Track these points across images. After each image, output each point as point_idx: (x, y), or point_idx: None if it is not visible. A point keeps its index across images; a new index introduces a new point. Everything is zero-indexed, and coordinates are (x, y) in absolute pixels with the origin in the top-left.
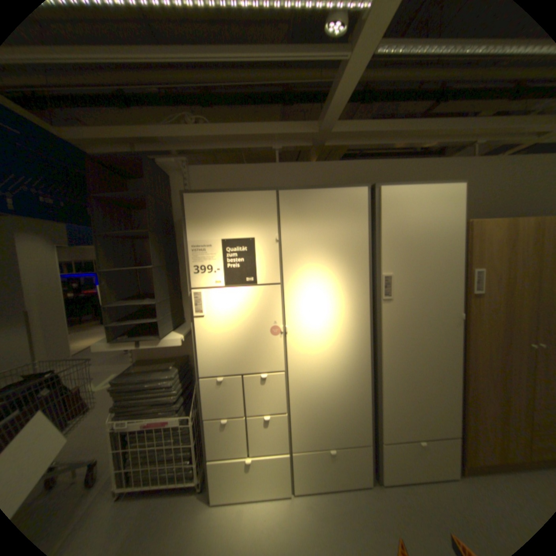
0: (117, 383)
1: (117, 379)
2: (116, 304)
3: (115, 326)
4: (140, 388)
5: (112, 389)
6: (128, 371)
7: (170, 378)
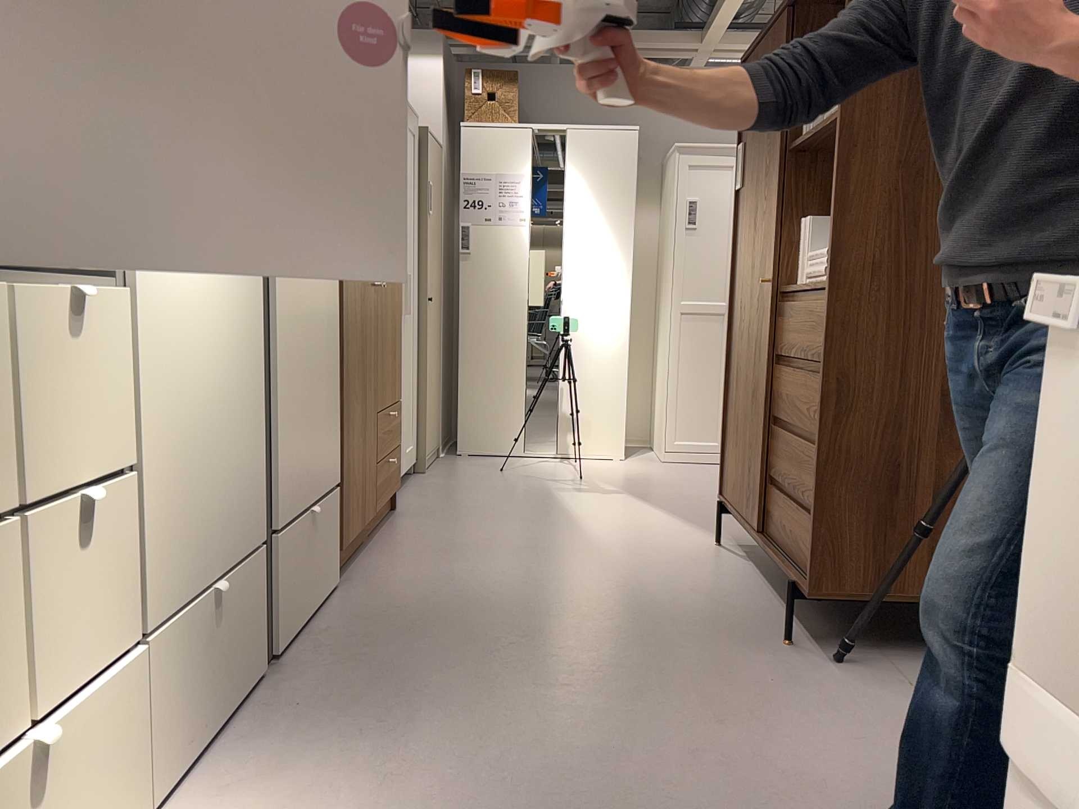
0: None
1: None
2: None
3: None
4: None
5: None
6: None
7: None
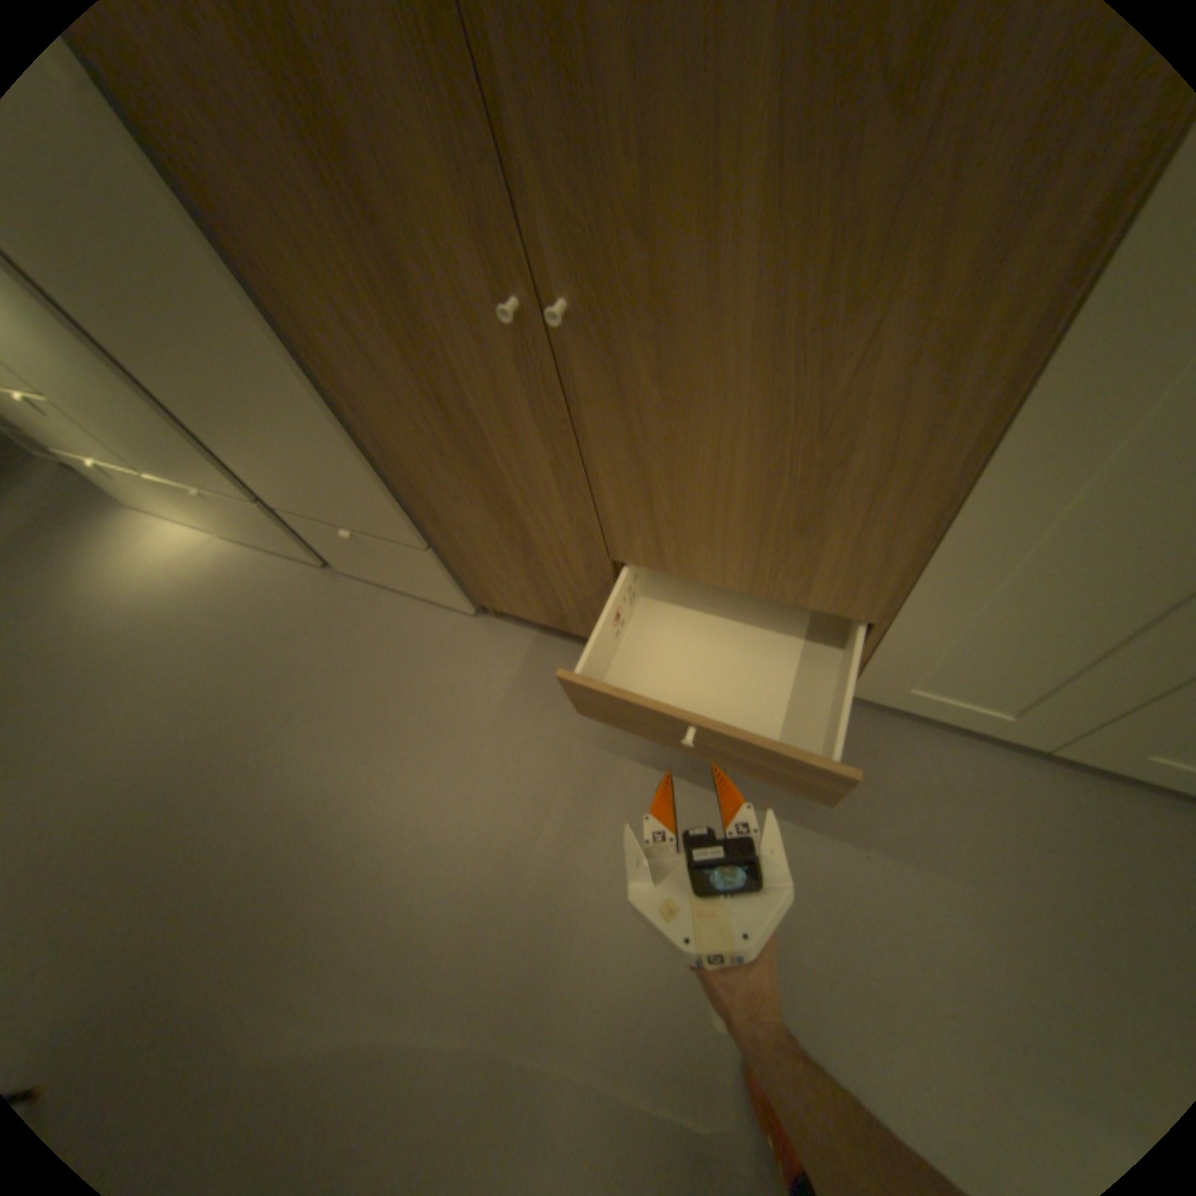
0: None
1: None
2: None
3: None
4: None
5: None
6: None
7: None
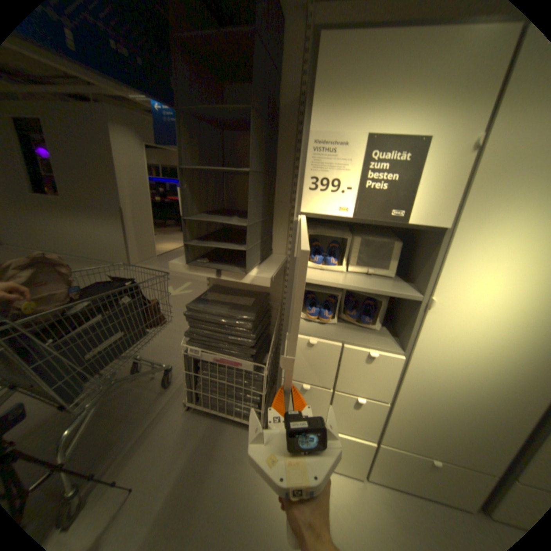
0: (194, 309)
1: (194, 305)
2: (199, 218)
3: (196, 244)
4: (217, 321)
5: (188, 314)
6: (205, 296)
7: (250, 319)
